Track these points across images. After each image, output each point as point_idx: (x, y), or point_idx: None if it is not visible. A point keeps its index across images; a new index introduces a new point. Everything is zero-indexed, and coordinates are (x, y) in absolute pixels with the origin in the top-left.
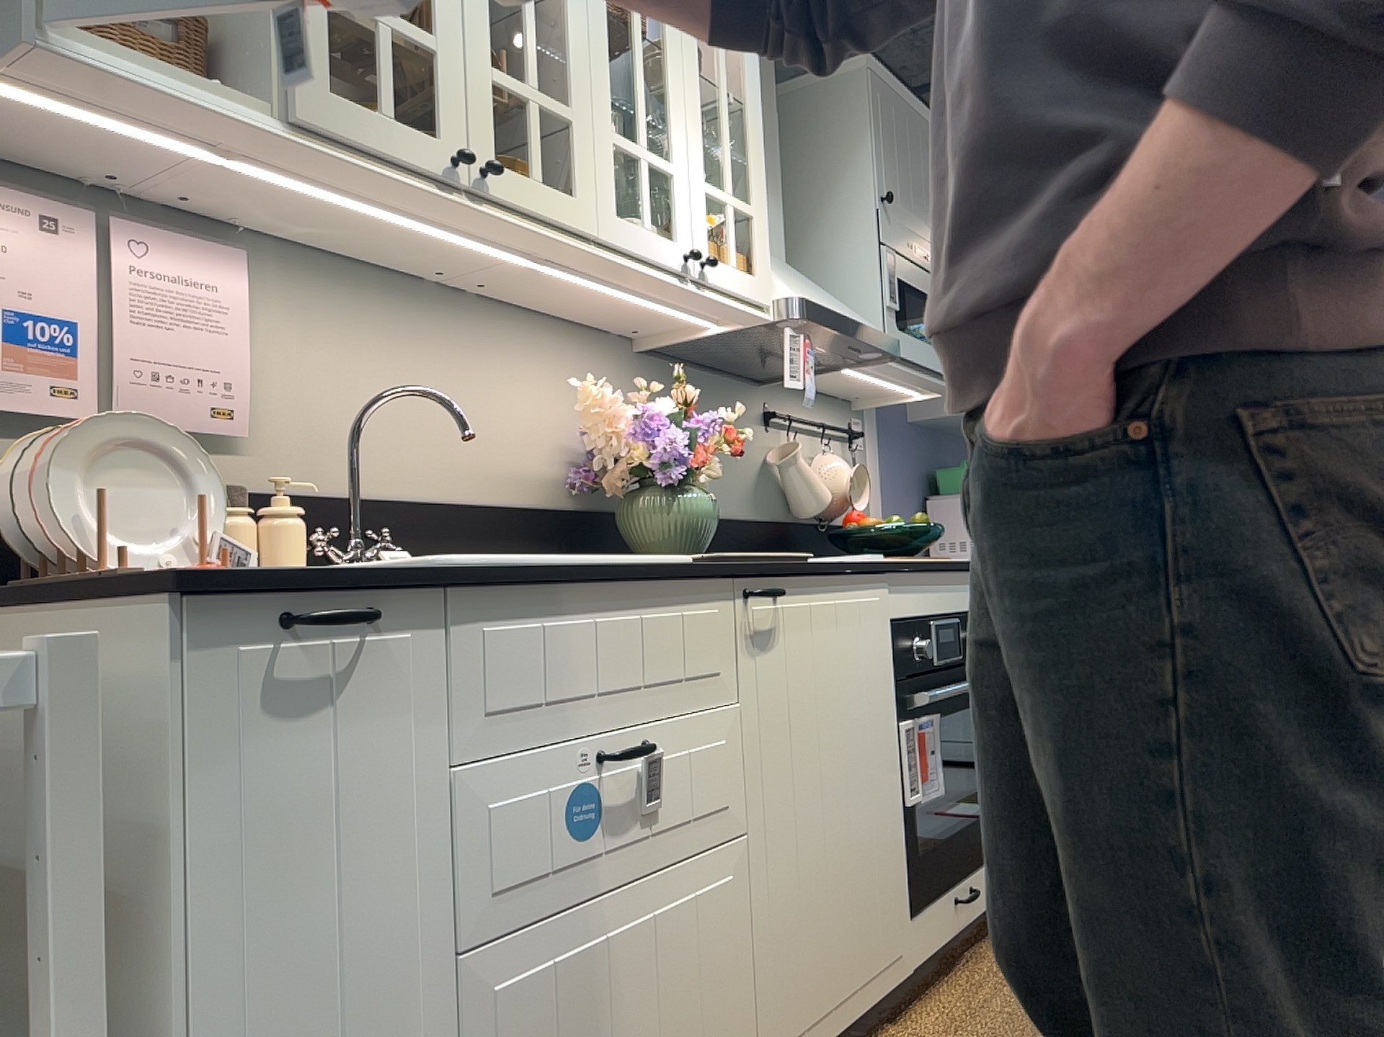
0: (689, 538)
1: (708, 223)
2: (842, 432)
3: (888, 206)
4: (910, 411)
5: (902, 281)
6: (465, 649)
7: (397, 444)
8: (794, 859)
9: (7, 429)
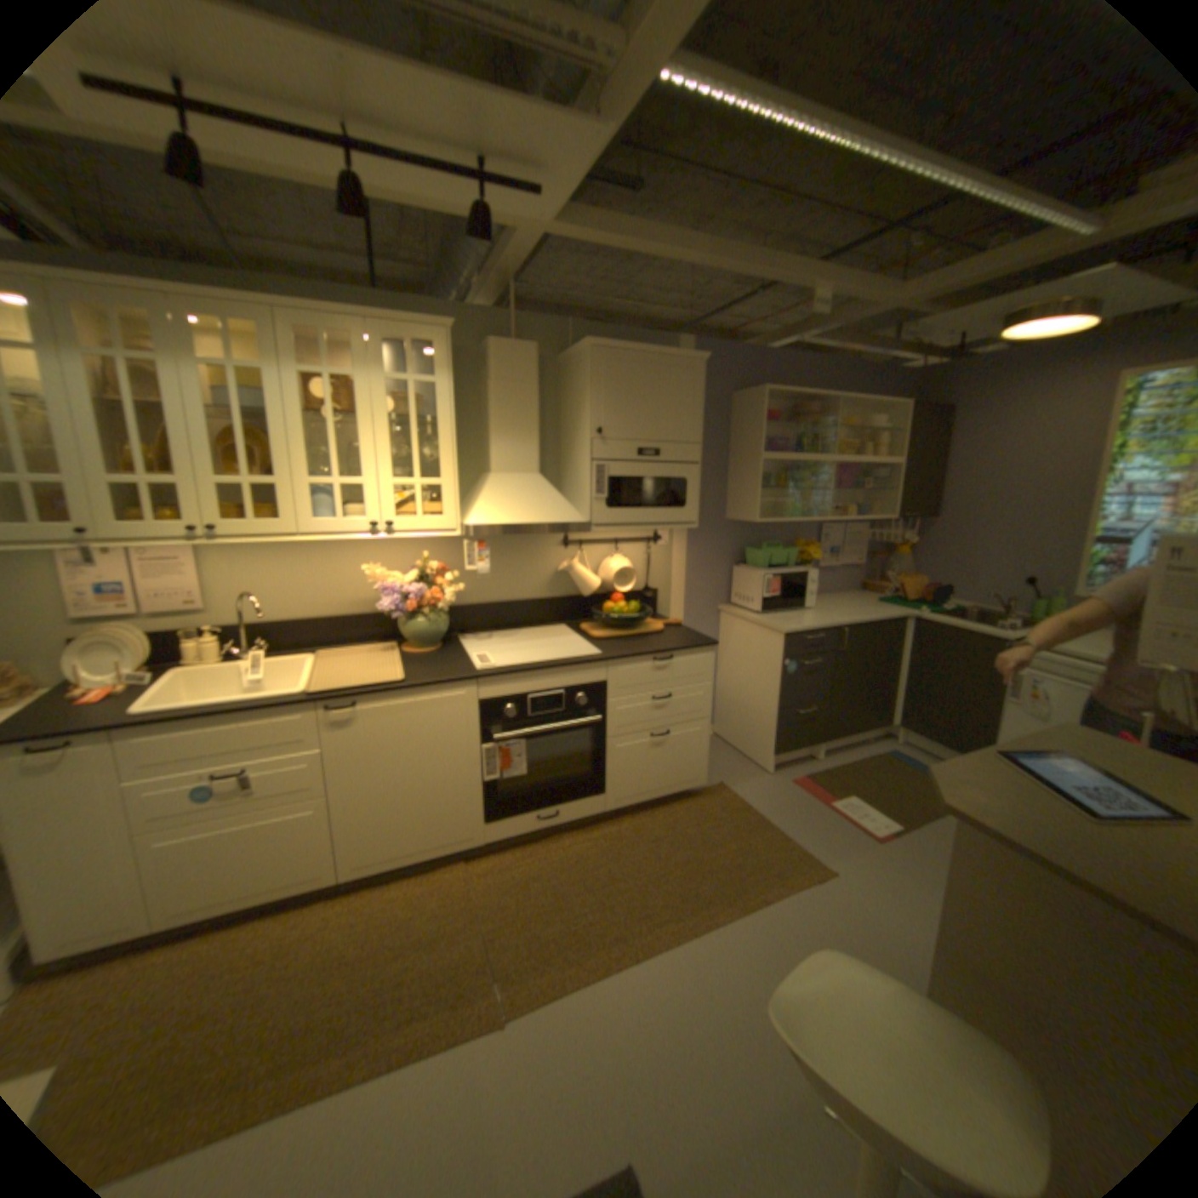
0: (422, 638)
1: (394, 501)
2: (637, 540)
3: (603, 434)
4: (725, 513)
5: (616, 477)
6: (124, 750)
7: (284, 599)
8: (367, 806)
9: (105, 620)
